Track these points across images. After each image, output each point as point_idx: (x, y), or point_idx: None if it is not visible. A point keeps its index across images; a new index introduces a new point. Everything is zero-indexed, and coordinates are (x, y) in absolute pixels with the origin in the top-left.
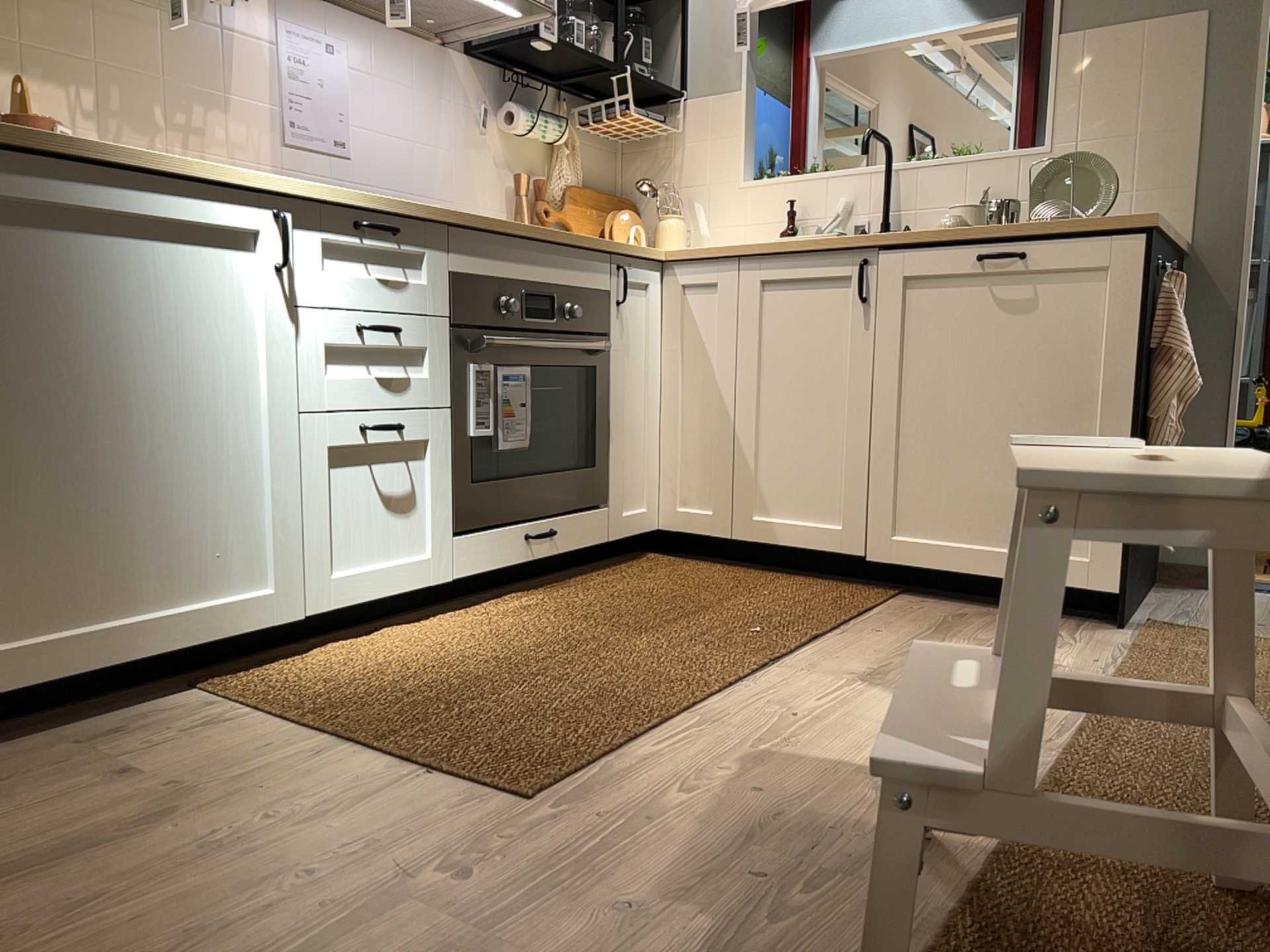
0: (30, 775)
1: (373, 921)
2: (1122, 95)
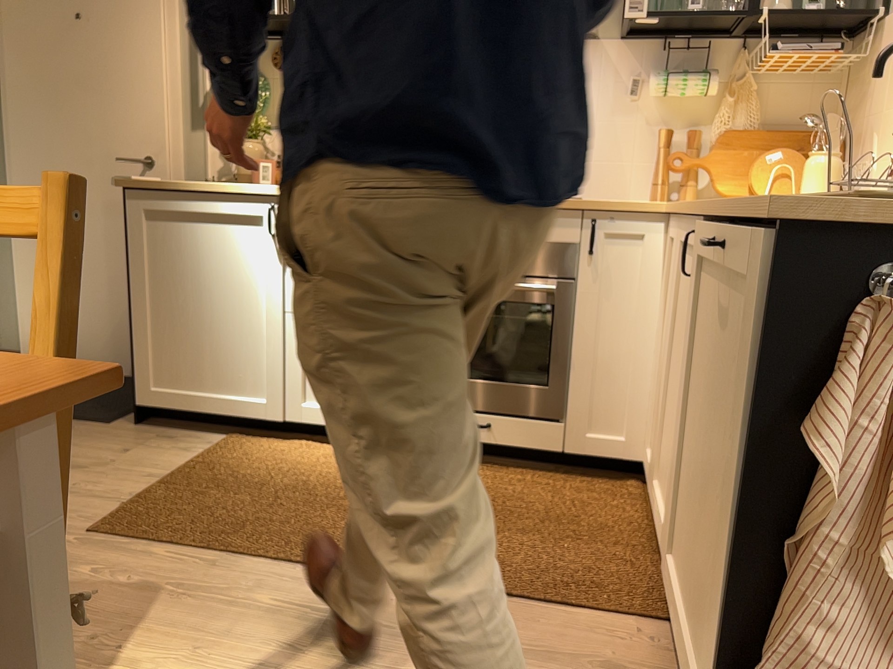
0: (127, 439)
1: None
2: None
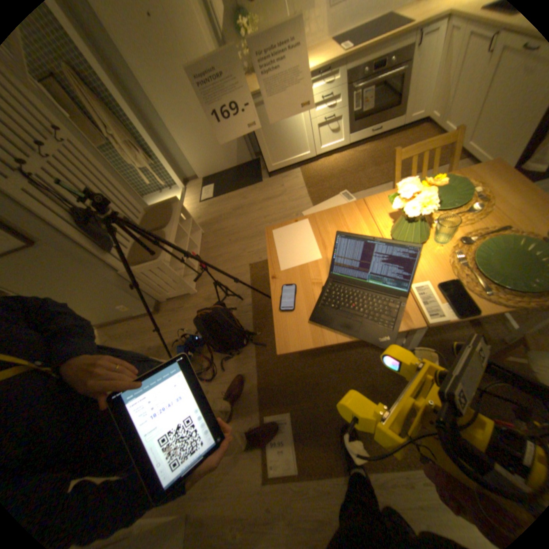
0: (276, 182)
1: (287, 217)
2: None
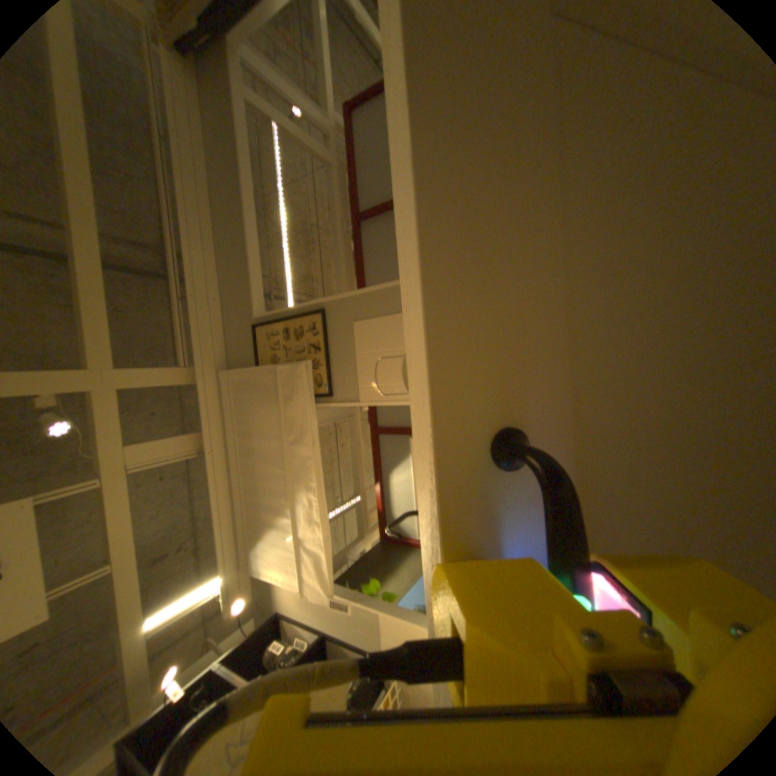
0: None
1: None
2: (393, 355)
